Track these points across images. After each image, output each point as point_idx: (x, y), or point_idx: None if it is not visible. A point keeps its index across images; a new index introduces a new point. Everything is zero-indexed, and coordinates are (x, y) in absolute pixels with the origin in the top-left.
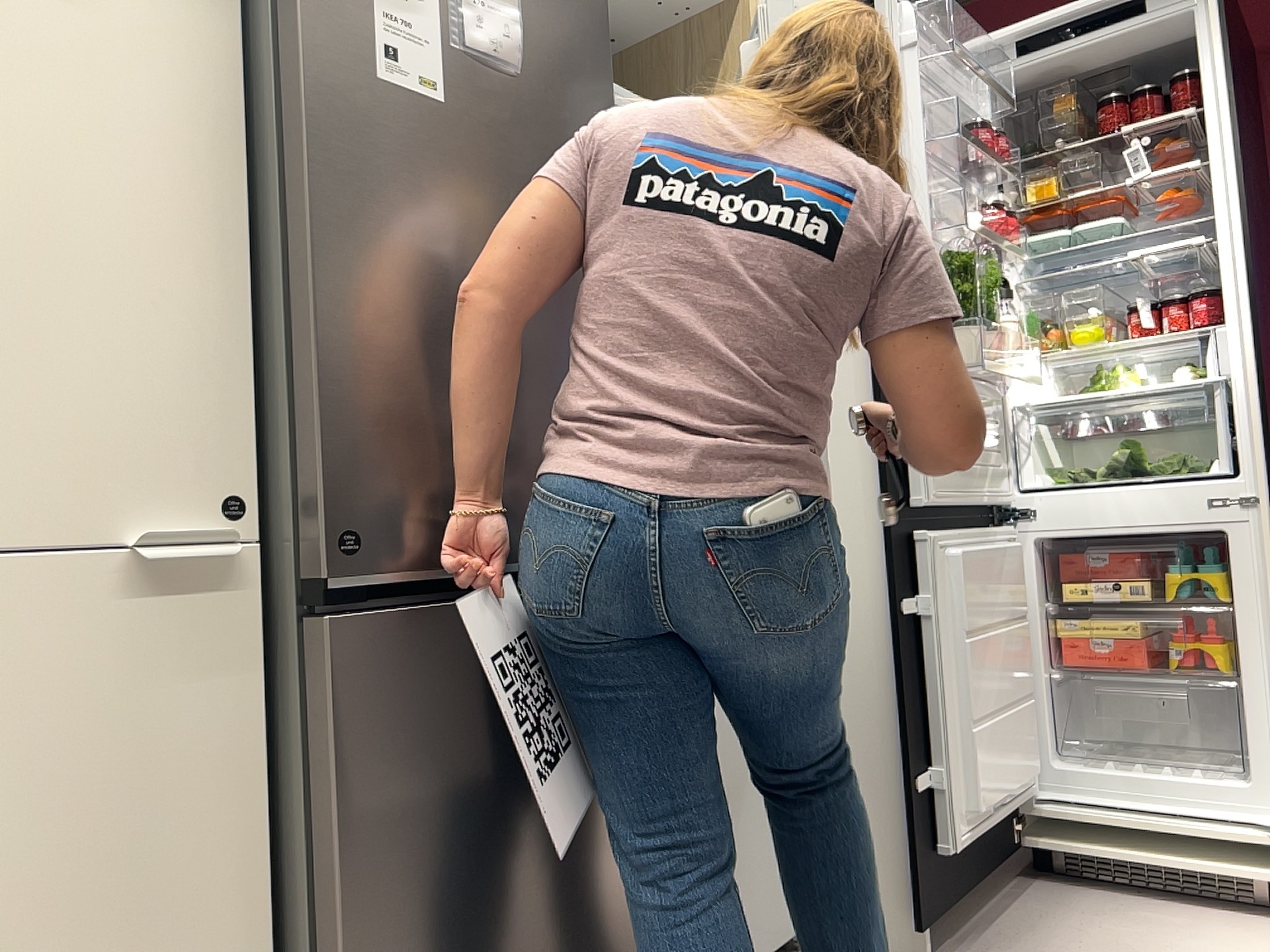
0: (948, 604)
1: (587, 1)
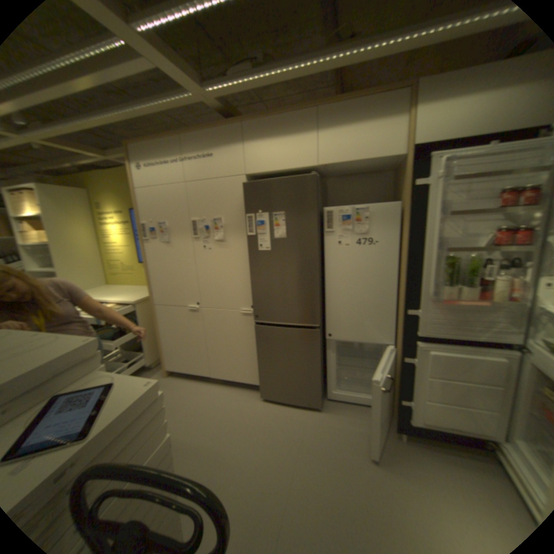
0: (427, 367)
1: (310, 212)
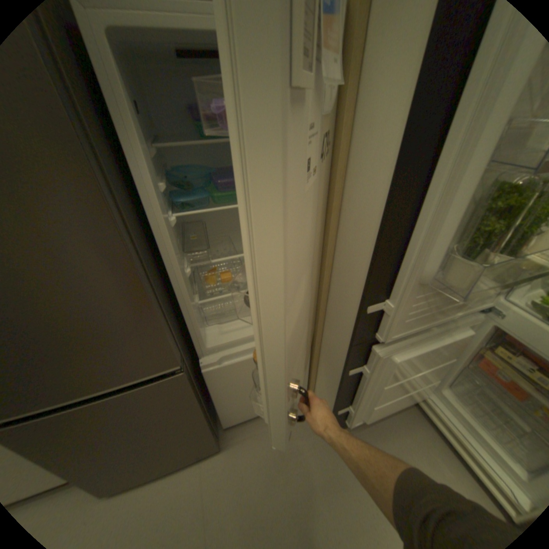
0: (381, 373)
1: None
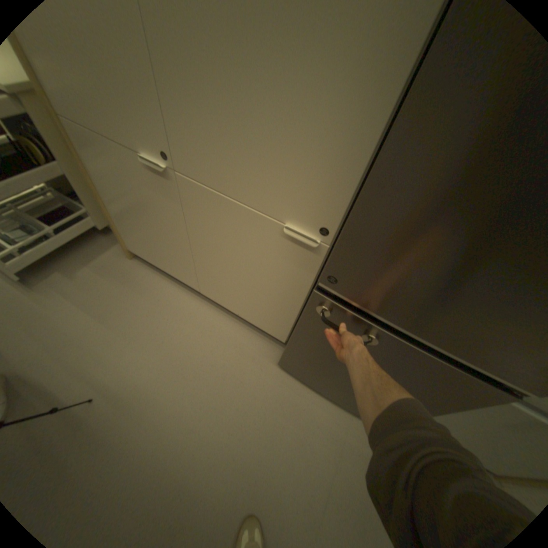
0: None
1: None
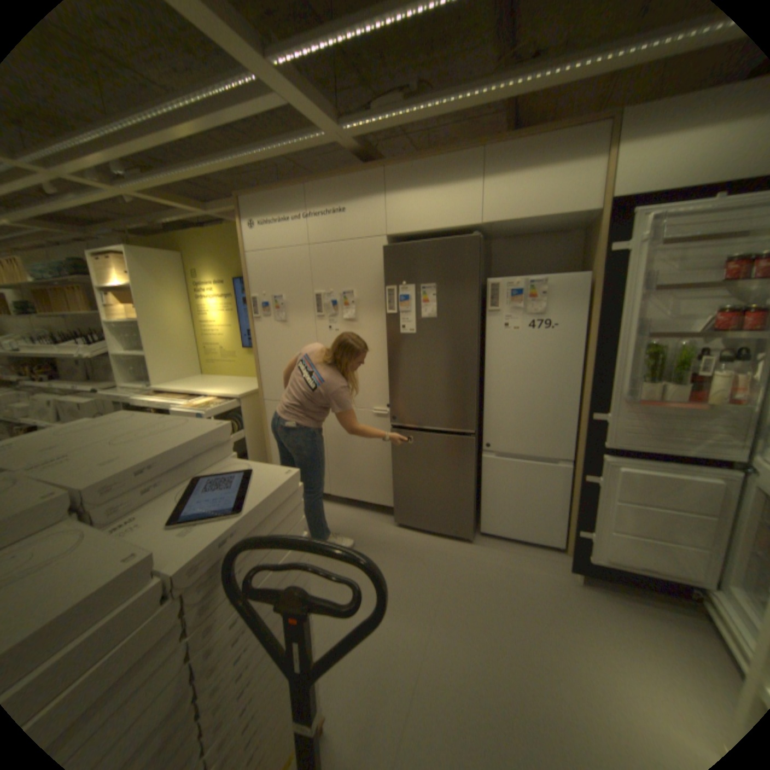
0: (615, 487)
1: (468, 284)
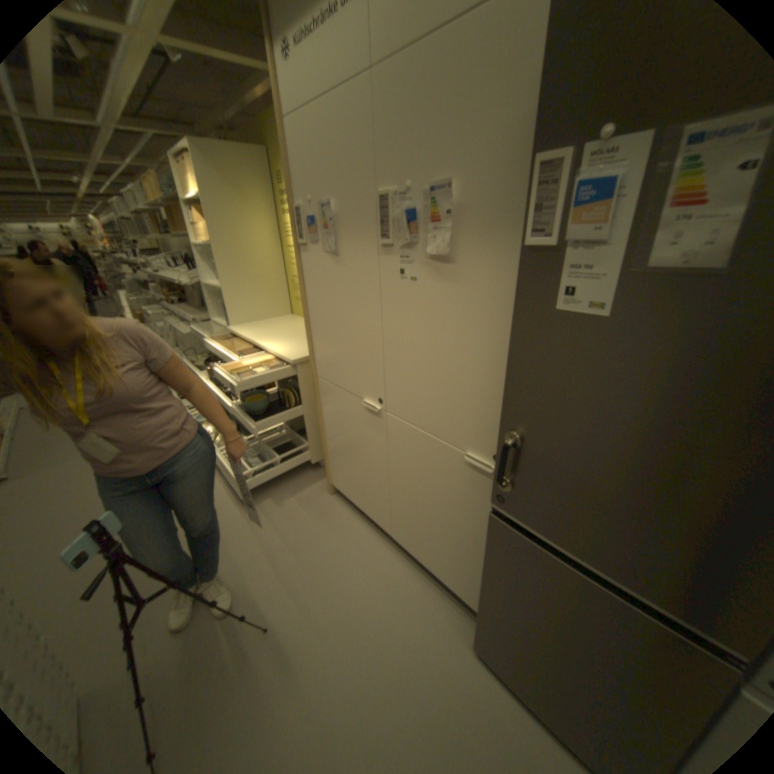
0: None
1: None
